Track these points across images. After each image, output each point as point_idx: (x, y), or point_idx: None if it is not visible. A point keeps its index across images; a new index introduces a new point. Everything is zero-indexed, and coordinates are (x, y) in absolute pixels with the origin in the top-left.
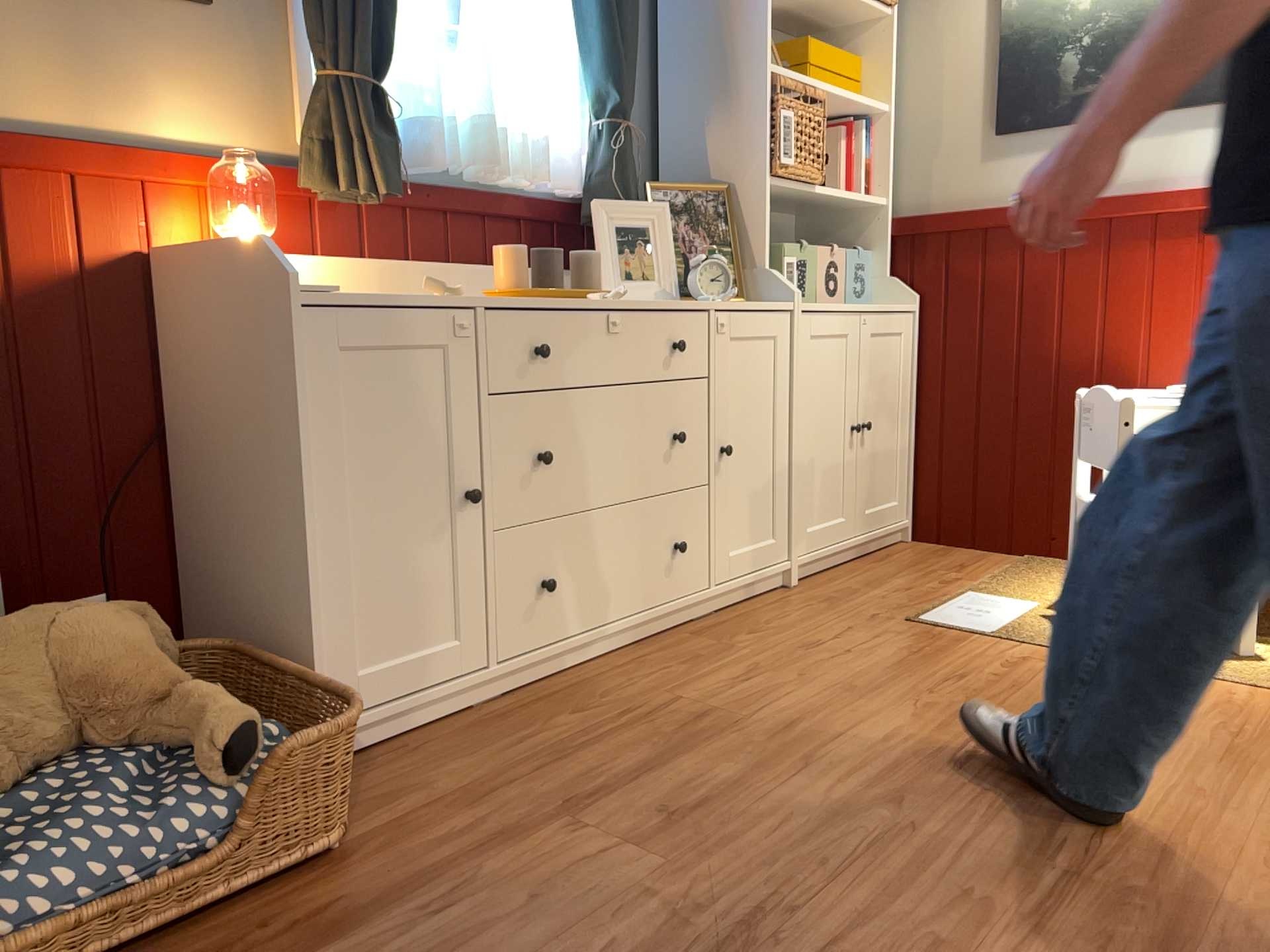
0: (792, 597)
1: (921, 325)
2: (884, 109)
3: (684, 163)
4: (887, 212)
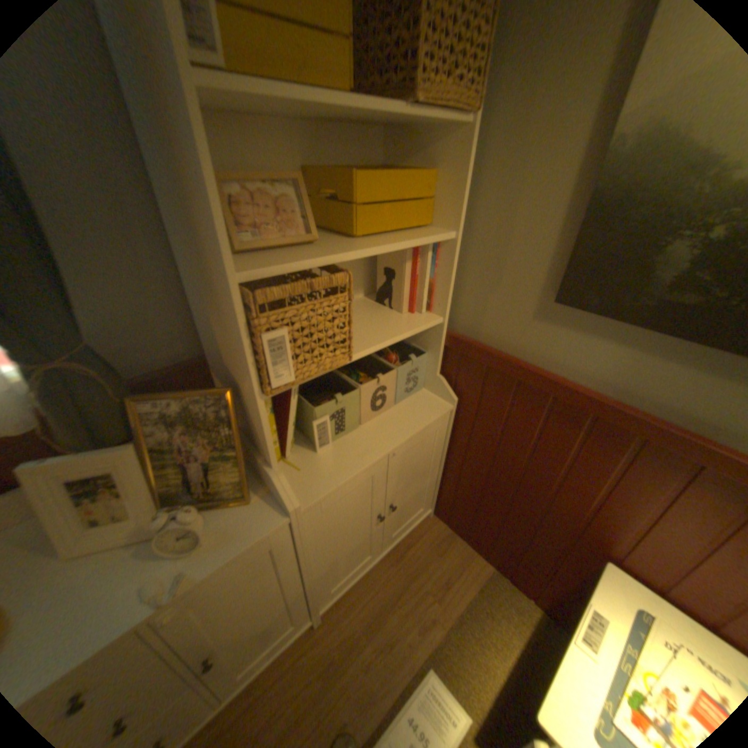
0: (304, 656)
1: (458, 416)
2: (451, 239)
3: (209, 334)
4: (443, 329)
